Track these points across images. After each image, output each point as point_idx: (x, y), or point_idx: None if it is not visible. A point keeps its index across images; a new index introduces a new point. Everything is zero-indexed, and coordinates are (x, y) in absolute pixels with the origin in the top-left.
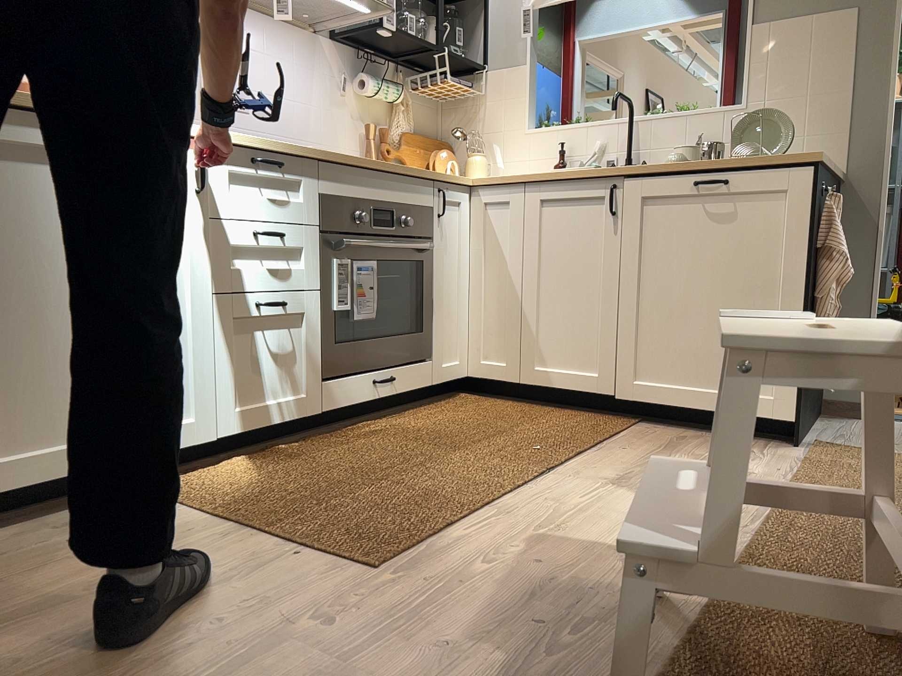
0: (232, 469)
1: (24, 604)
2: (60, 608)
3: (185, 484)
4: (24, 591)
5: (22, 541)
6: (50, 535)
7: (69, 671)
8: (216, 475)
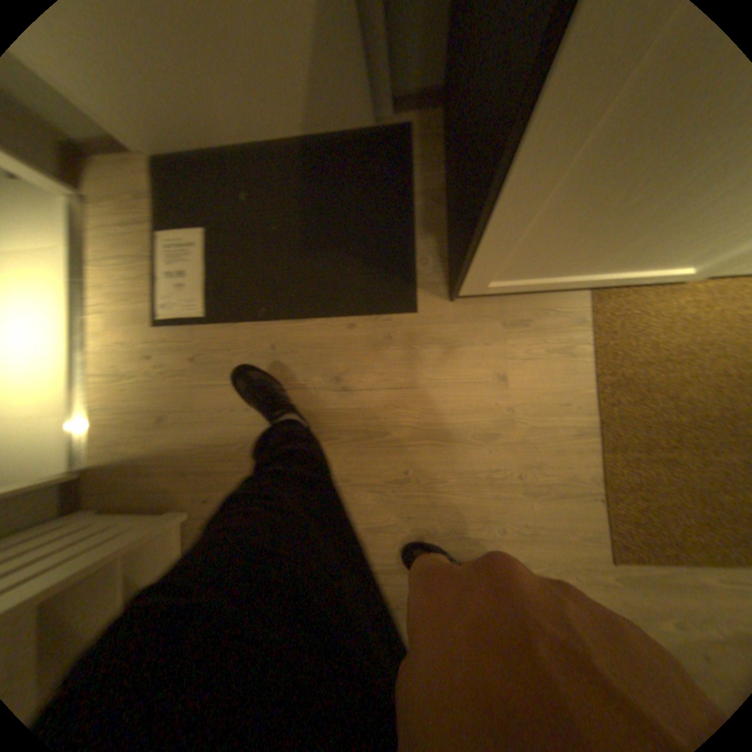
0: (685, 294)
1: (444, 419)
2: (454, 441)
3: (620, 314)
4: (450, 403)
5: (478, 325)
6: (495, 330)
7: (431, 503)
8: (660, 301)
